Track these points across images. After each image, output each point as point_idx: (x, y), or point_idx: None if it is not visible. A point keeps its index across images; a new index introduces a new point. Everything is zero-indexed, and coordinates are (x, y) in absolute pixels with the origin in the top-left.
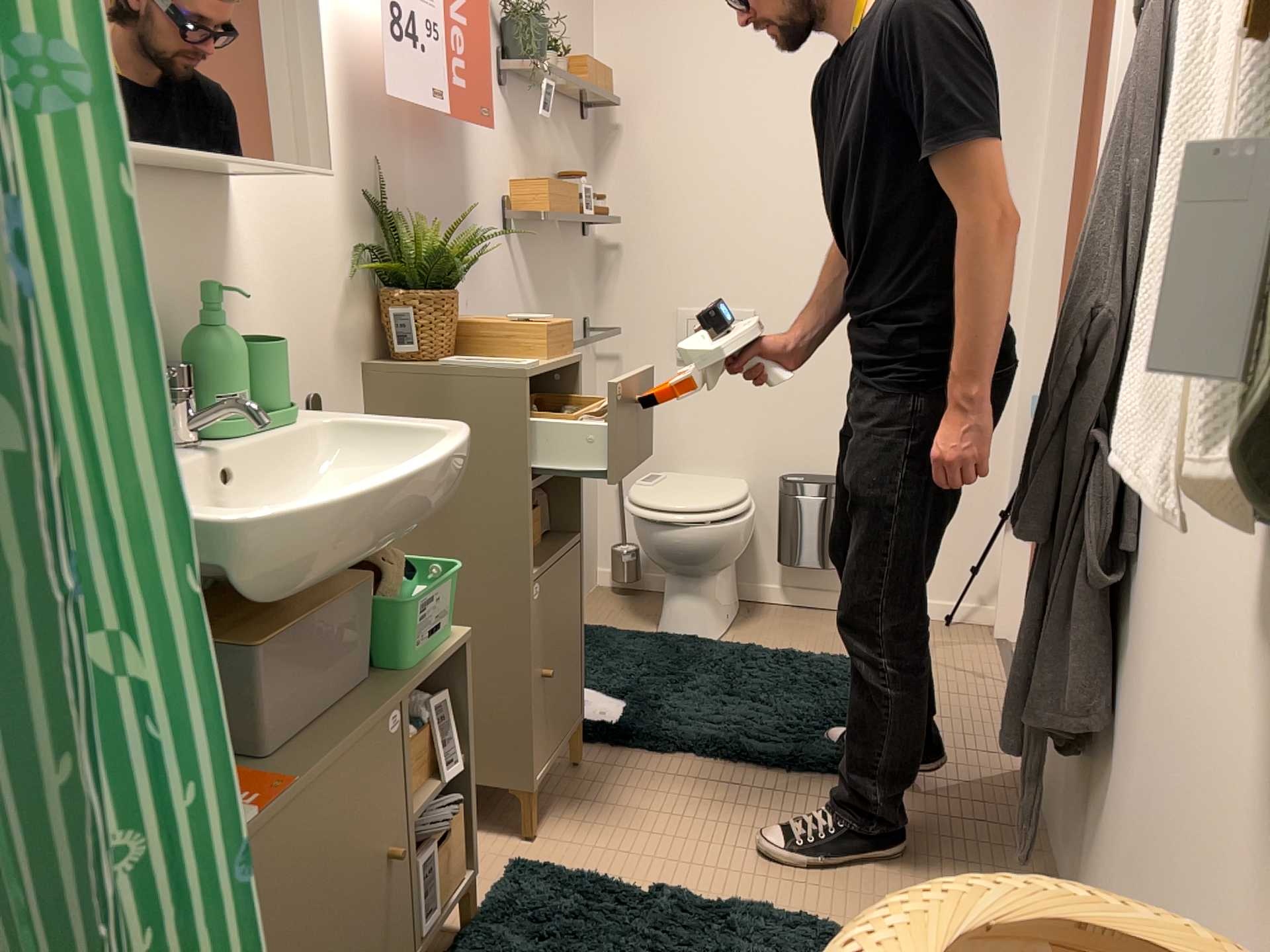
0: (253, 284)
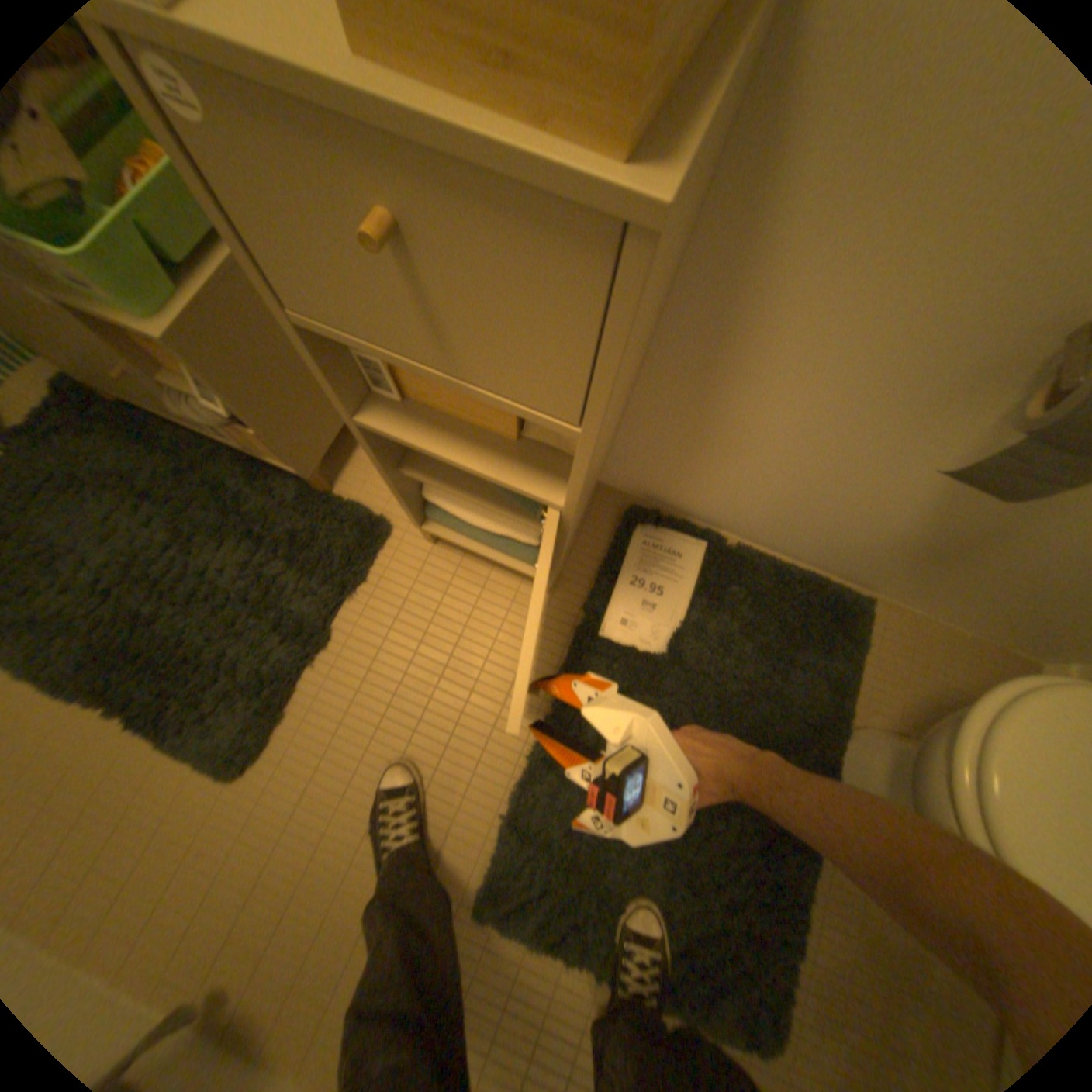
0: None
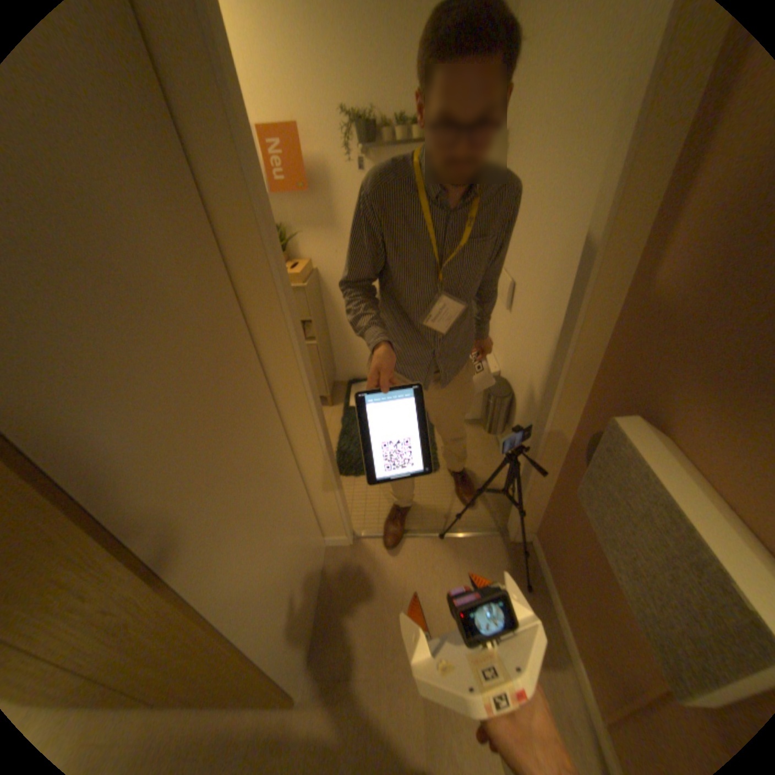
0: None
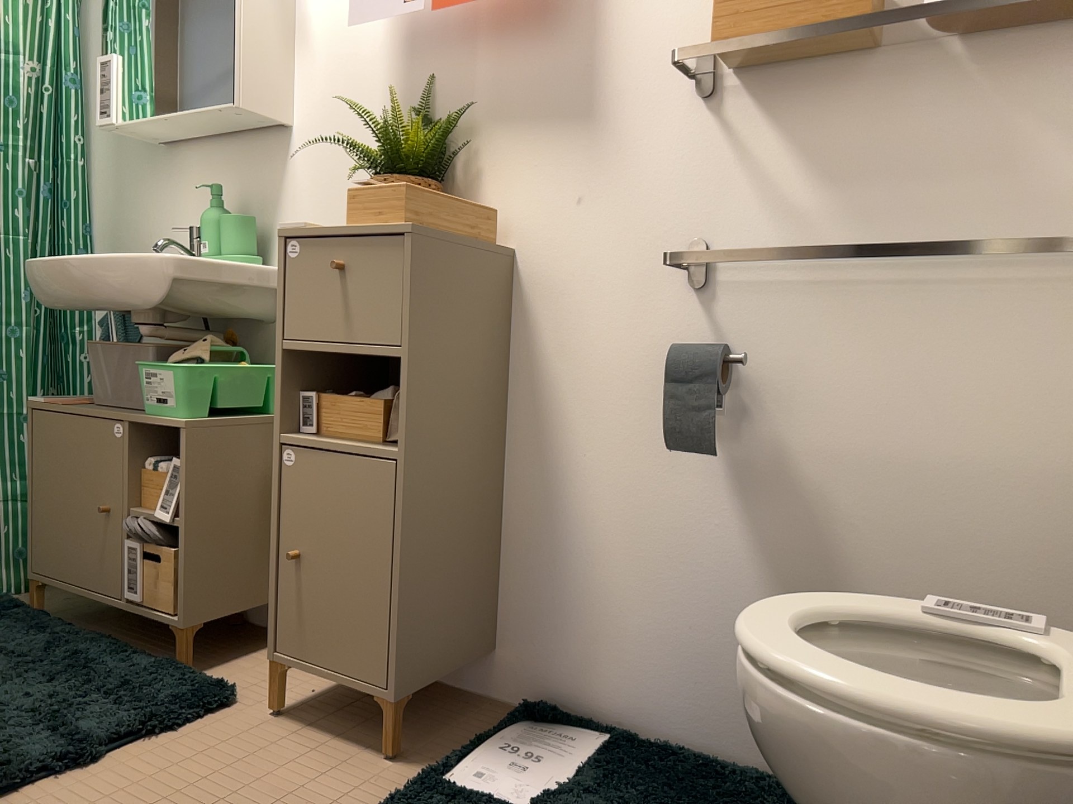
0: (292, 188)
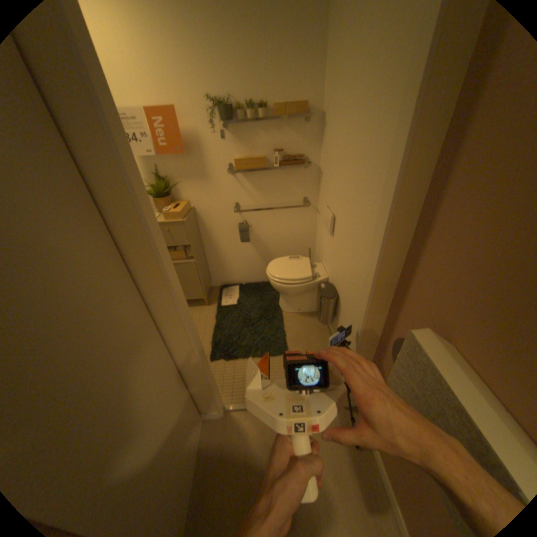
0: None
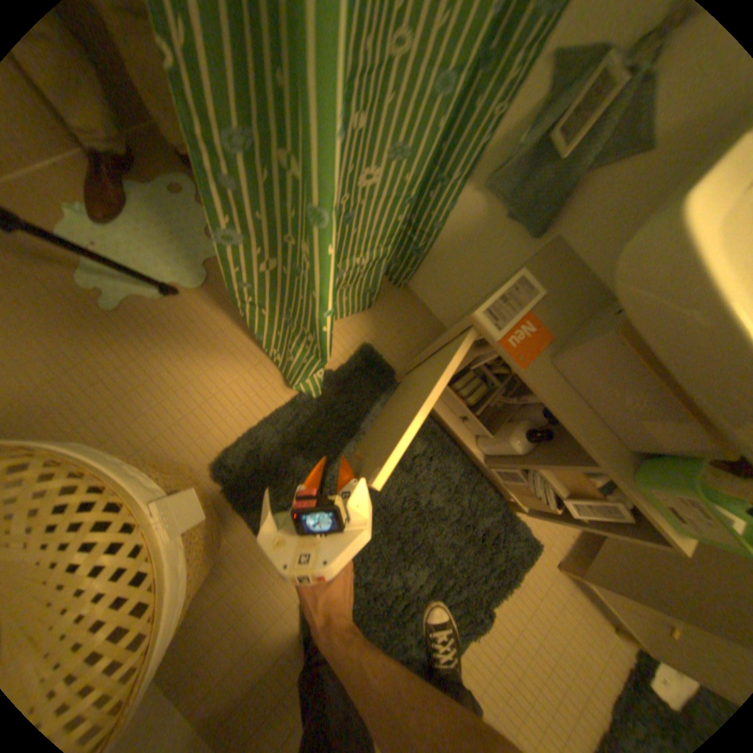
0: None
